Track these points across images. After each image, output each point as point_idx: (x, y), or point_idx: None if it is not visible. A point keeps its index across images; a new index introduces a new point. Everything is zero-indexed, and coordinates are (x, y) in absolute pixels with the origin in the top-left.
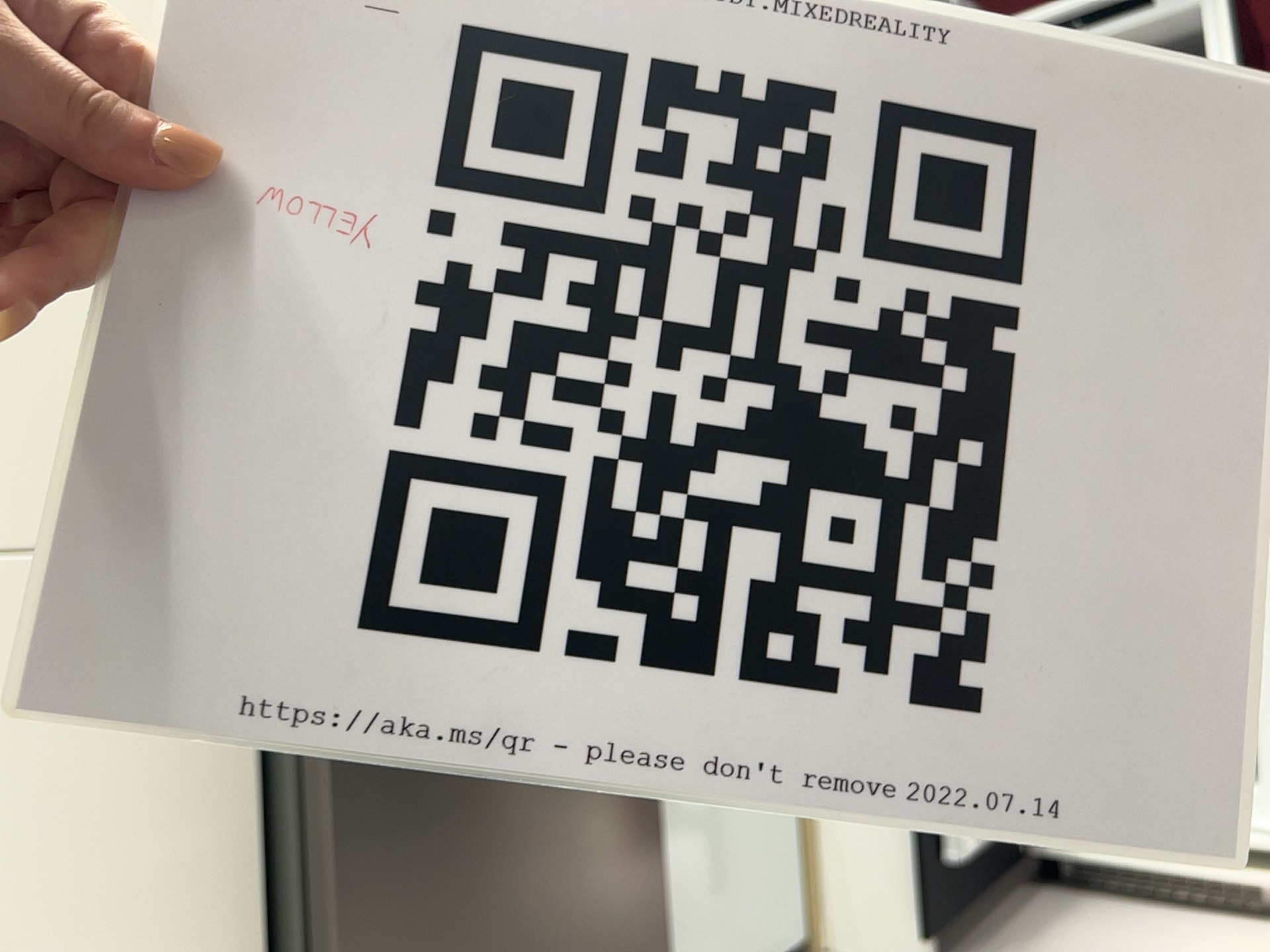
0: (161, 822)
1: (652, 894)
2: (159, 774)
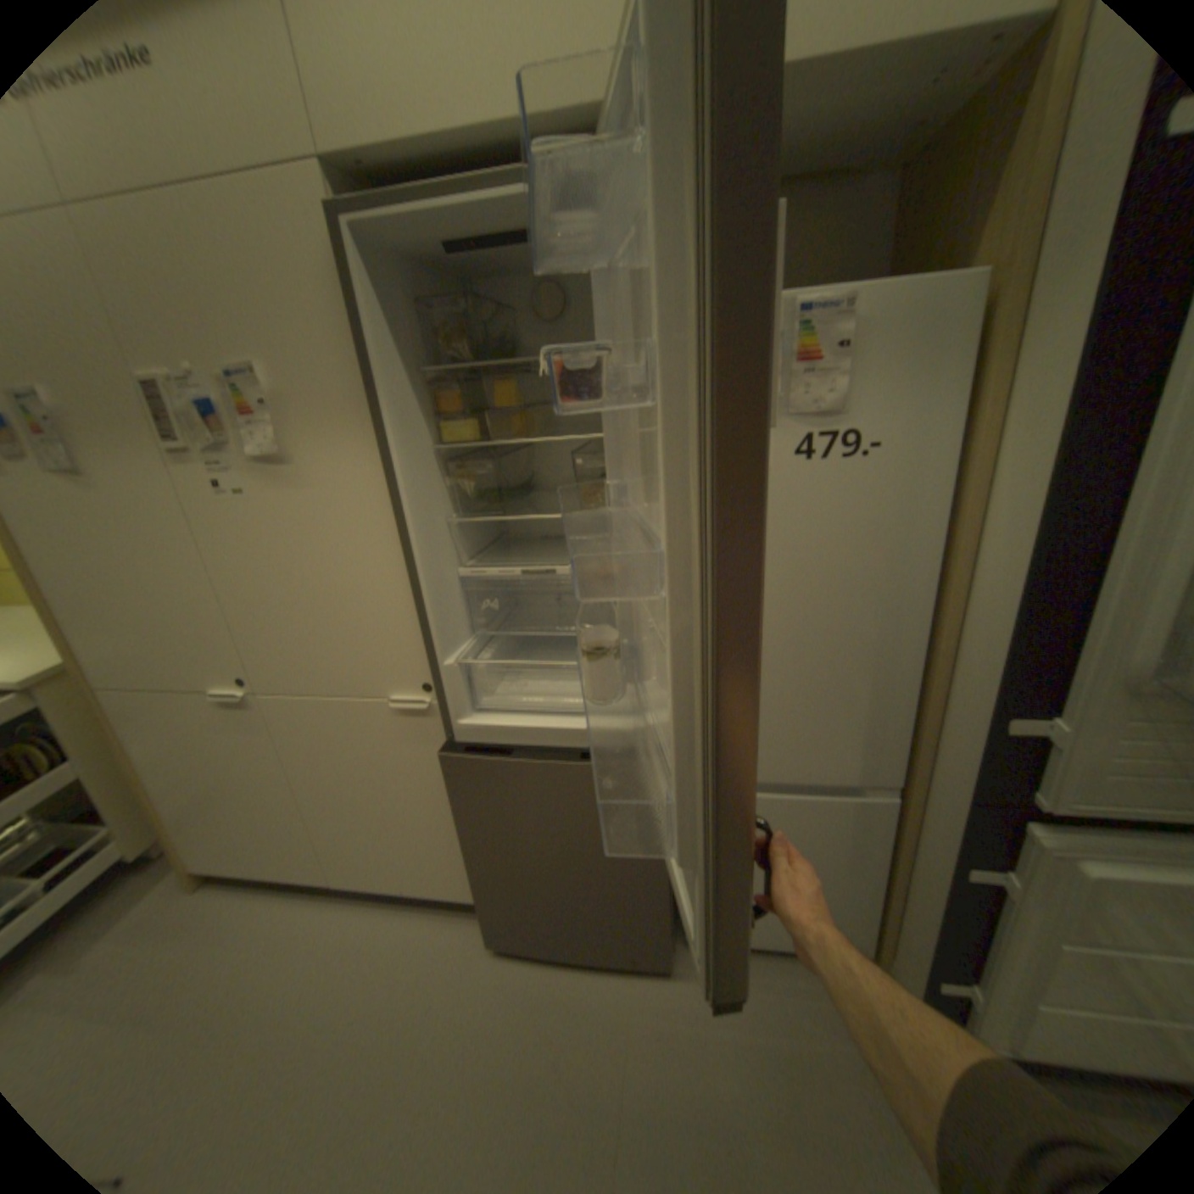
0: (426, 781)
1: (656, 899)
2: (422, 768)
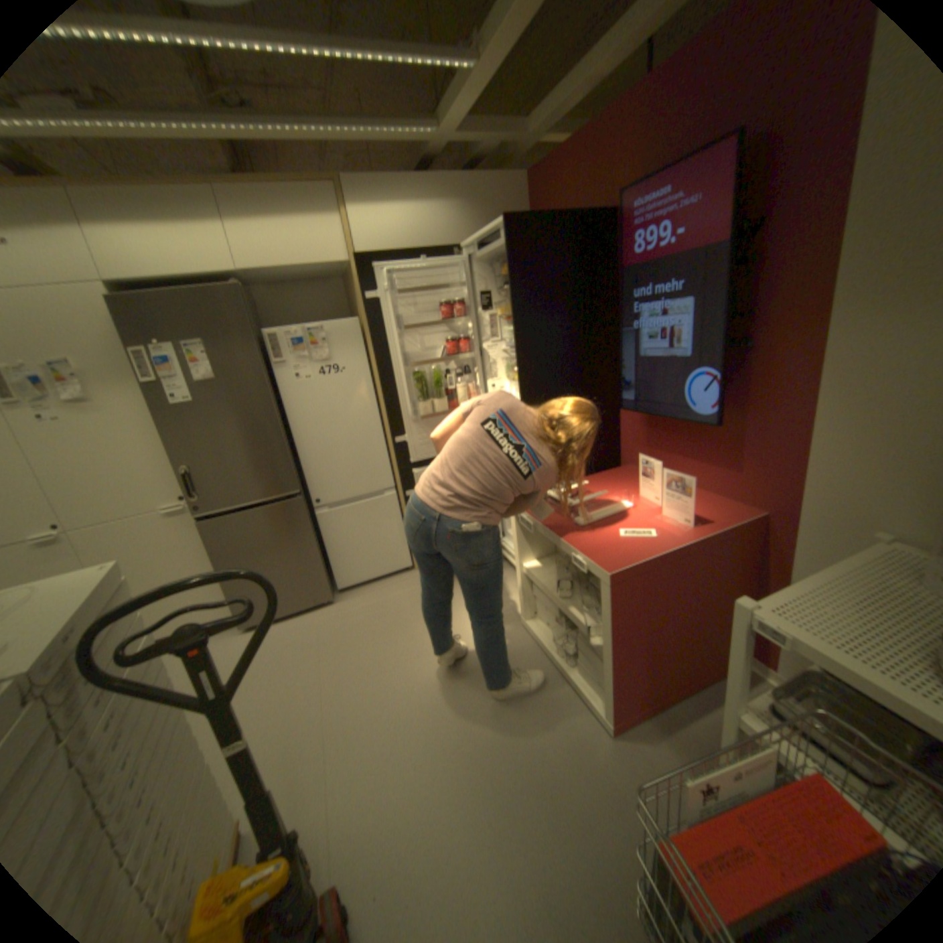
0: (187, 551)
1: (316, 563)
2: (184, 544)
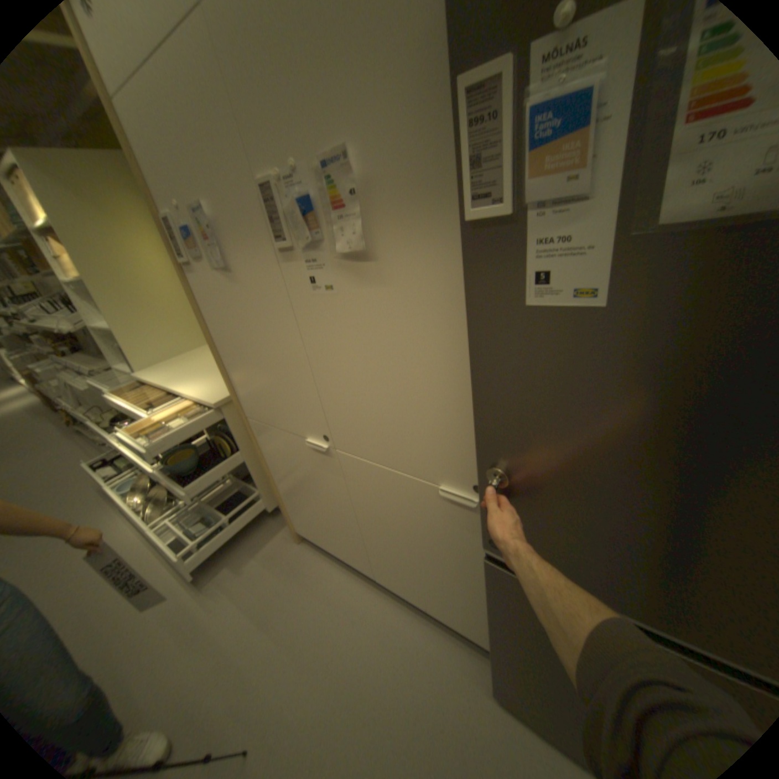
0: (461, 556)
1: None
2: (460, 546)
